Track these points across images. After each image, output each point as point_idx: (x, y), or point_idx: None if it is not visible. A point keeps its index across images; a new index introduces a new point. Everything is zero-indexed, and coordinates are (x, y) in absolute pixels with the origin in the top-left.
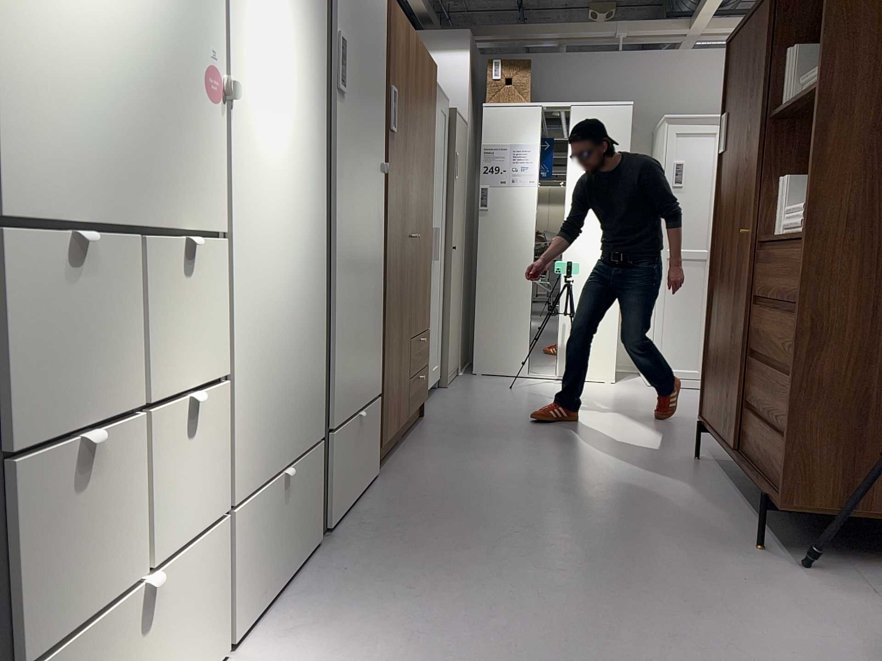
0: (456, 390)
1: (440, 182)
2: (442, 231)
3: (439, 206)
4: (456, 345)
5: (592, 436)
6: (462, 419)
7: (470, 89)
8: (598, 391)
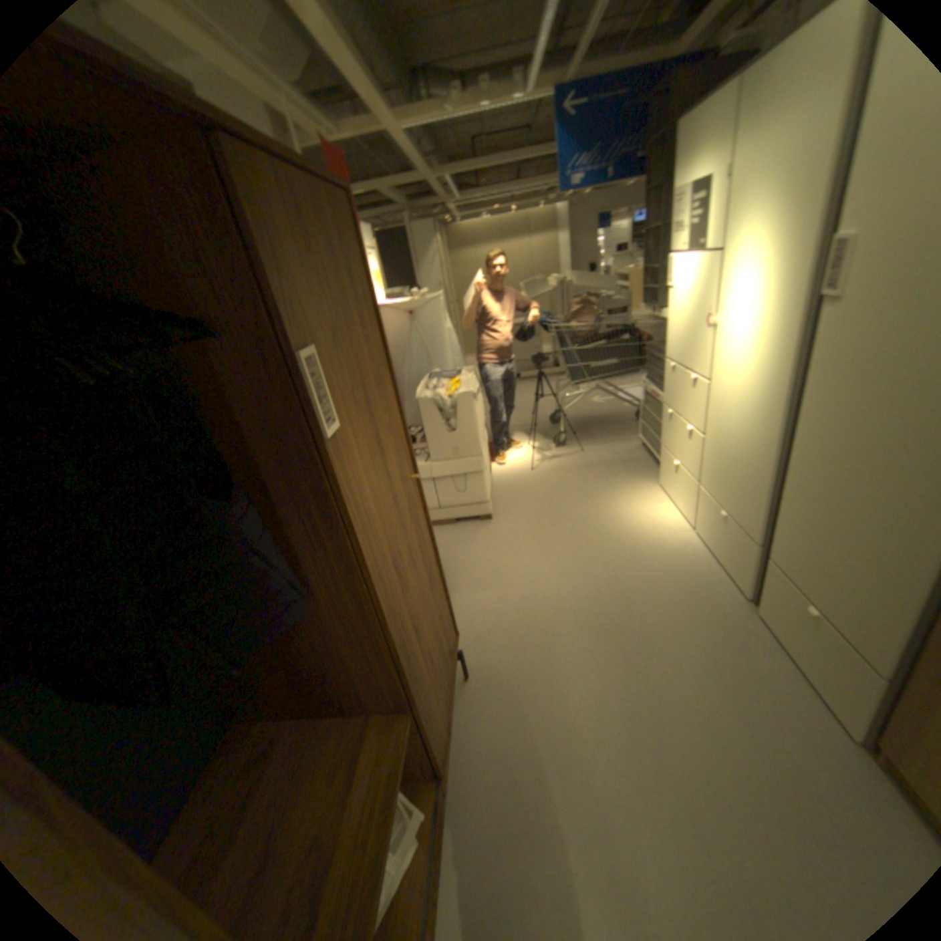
0: None
1: None
2: None
3: None
4: None
5: None
6: None
7: None
8: None
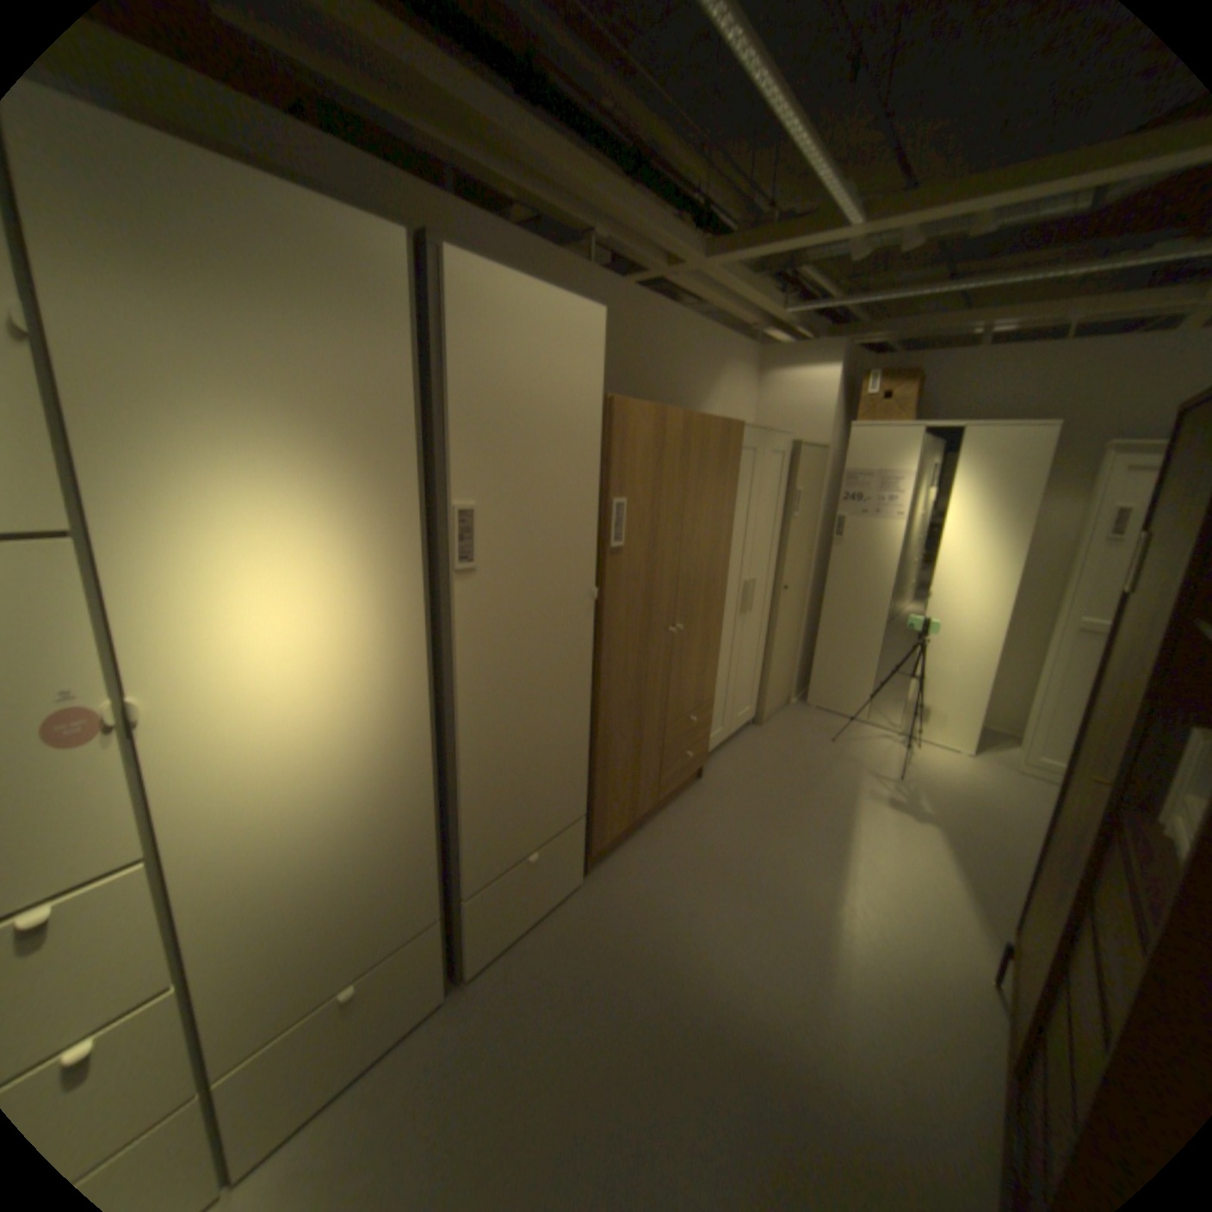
0: (771, 731)
1: (768, 527)
2: (768, 575)
3: (765, 553)
4: (785, 679)
5: (873, 873)
6: (740, 791)
7: (839, 406)
8: (941, 768)
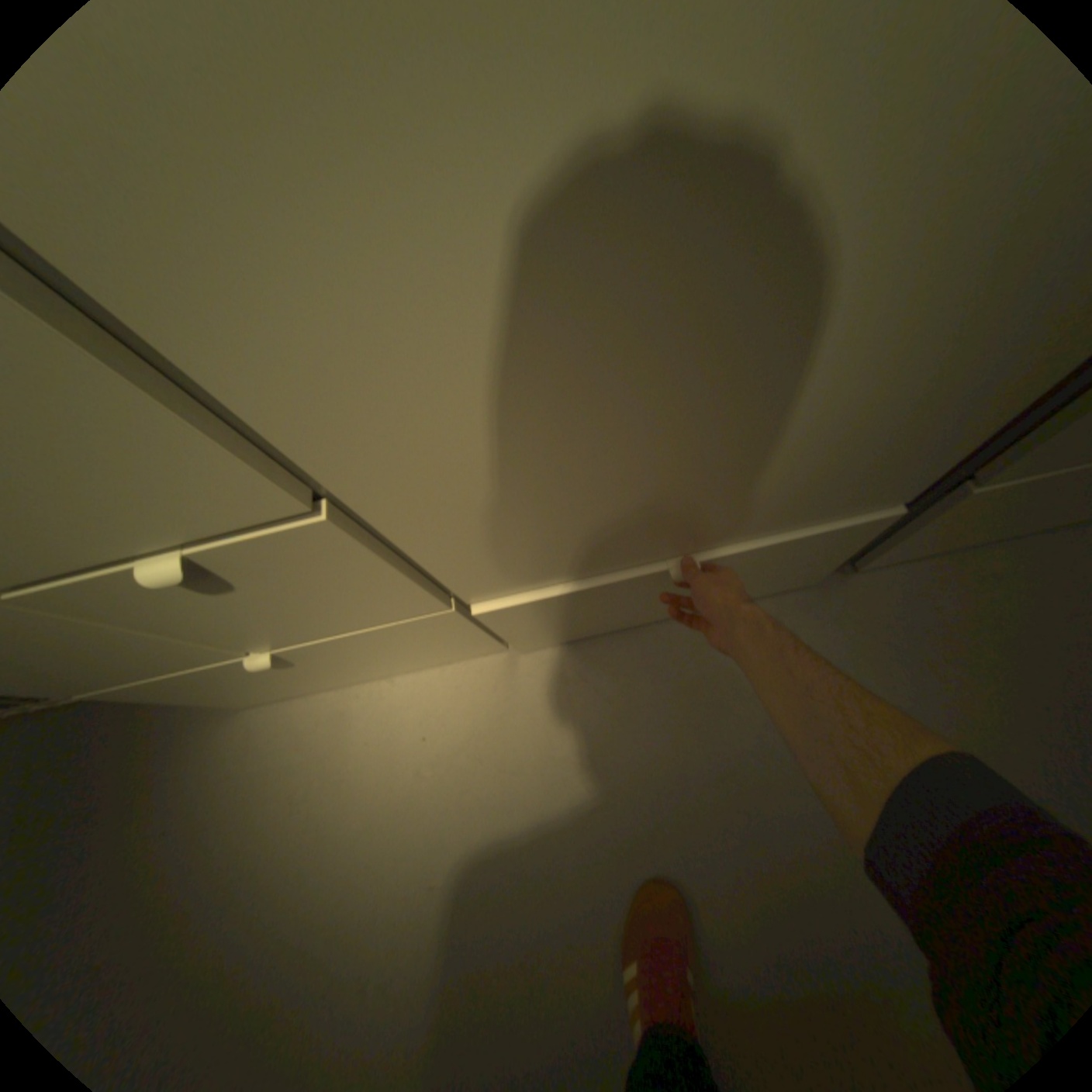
0: None
1: None
2: None
3: None
4: None
5: None
6: None
7: None
8: None
